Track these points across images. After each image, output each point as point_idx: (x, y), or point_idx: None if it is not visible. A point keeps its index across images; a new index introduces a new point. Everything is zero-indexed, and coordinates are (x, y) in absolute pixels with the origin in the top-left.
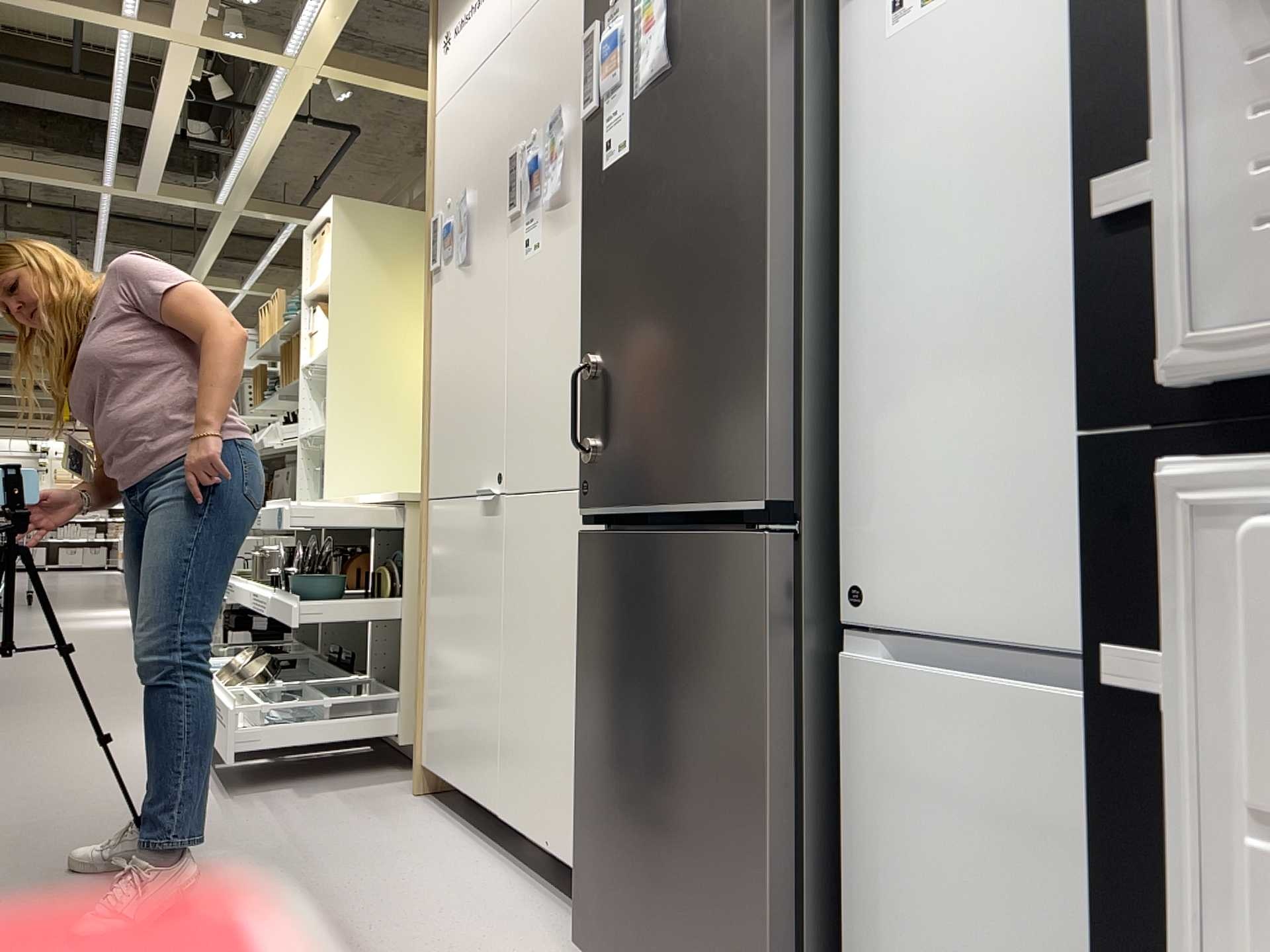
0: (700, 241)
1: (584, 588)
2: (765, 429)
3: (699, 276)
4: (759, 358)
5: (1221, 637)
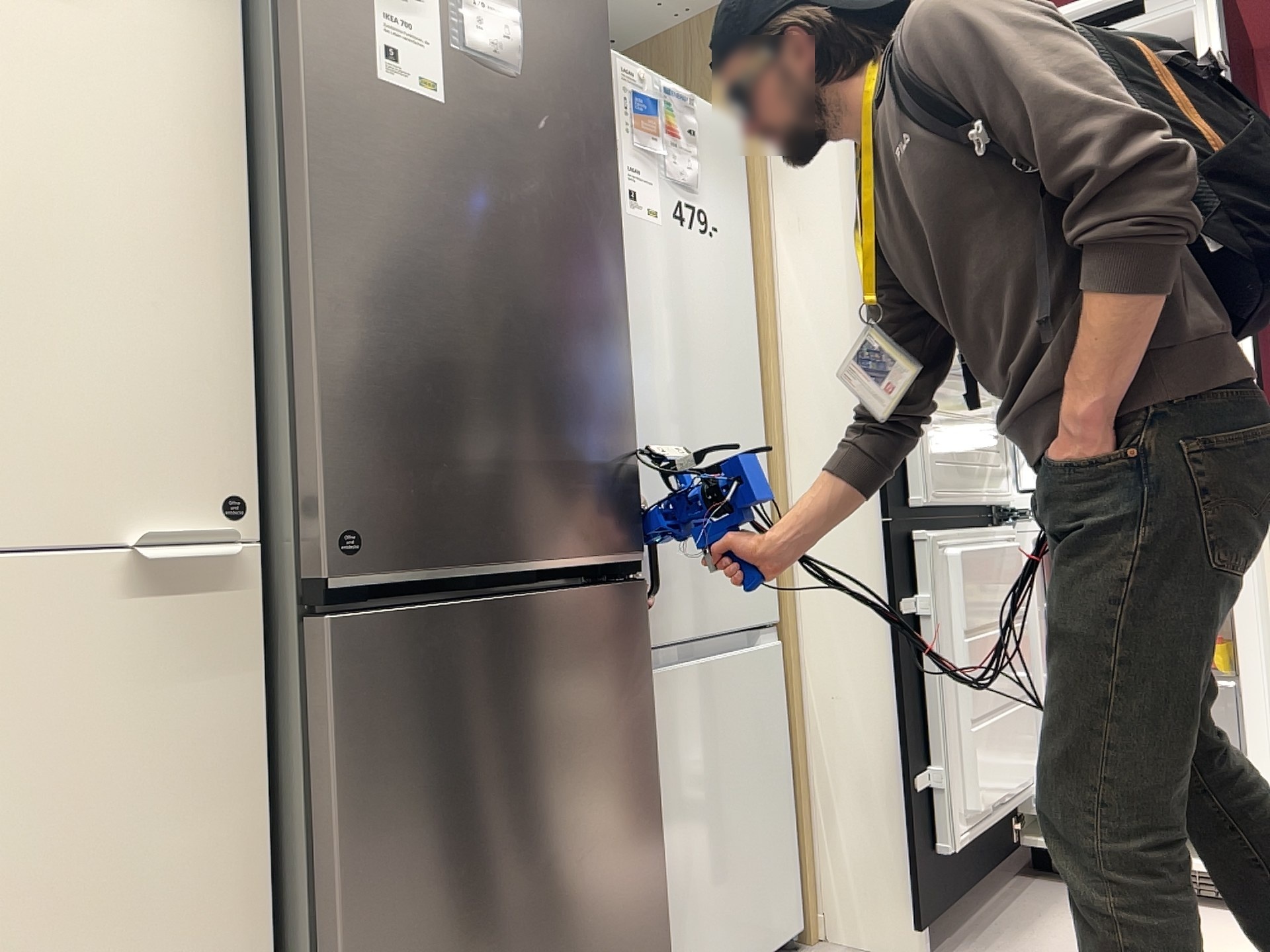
0: (562, 289)
1: (350, 702)
2: (635, 489)
3: (563, 324)
4: (626, 426)
5: (935, 581)
